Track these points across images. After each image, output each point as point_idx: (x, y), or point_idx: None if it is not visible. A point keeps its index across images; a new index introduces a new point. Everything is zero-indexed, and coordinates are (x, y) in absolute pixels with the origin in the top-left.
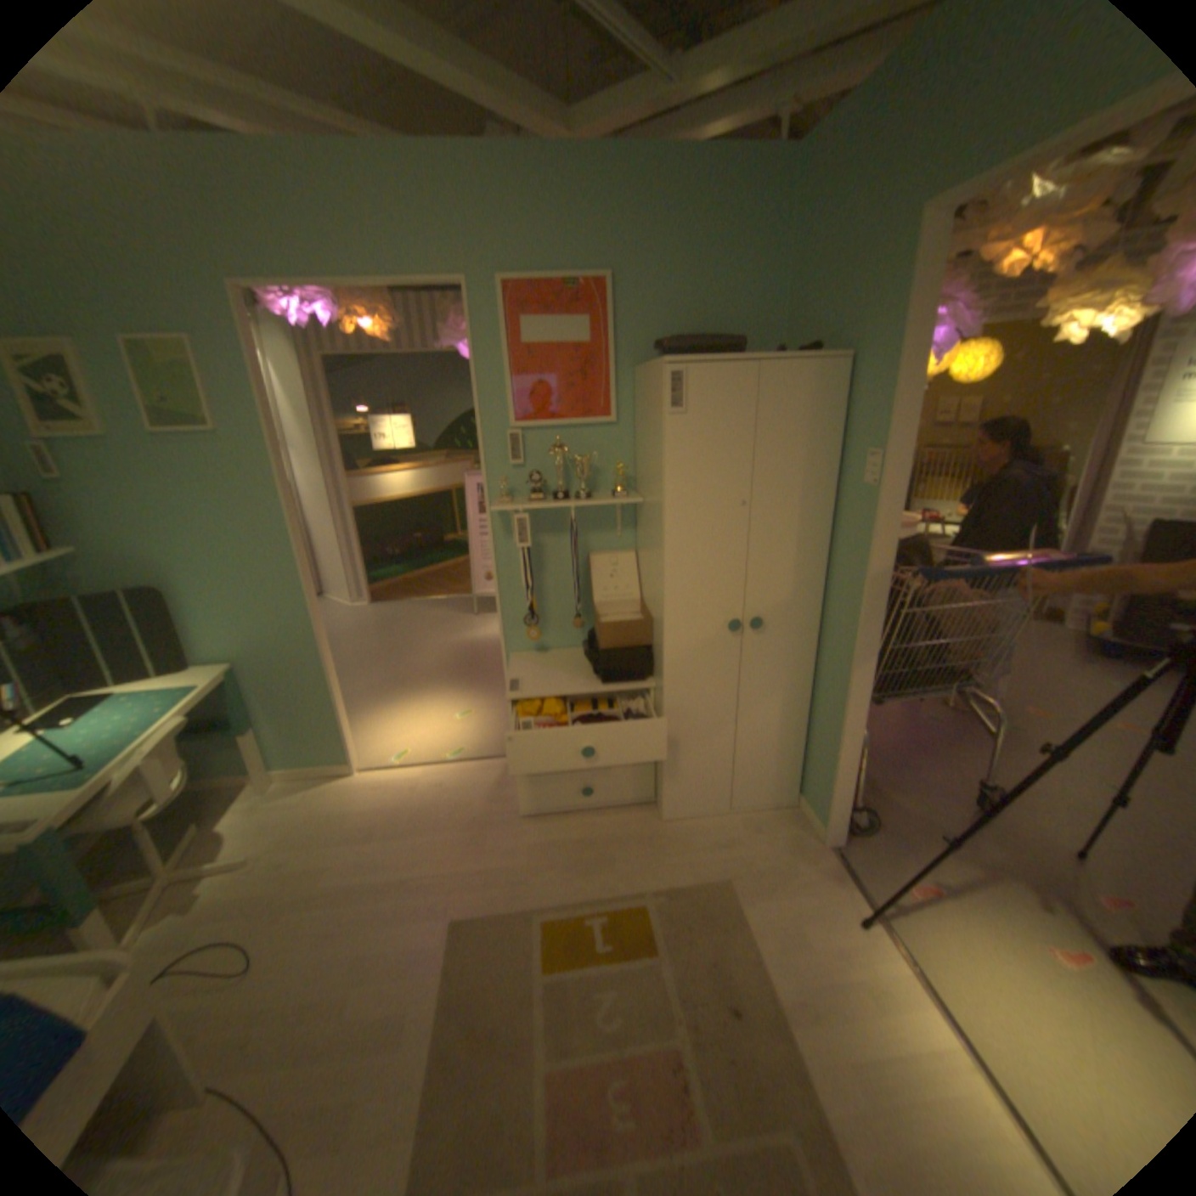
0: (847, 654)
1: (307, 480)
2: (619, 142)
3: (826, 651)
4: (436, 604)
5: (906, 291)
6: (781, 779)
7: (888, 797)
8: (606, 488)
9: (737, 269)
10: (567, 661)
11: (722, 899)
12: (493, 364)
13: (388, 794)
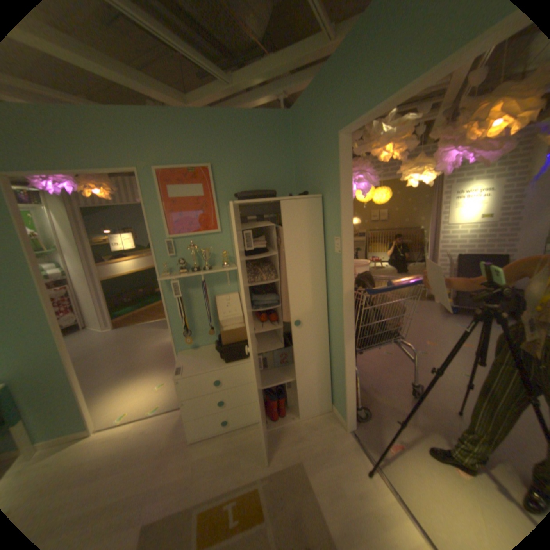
0: (341, 333)
1: (75, 269)
2: (208, 109)
3: (332, 332)
4: (149, 326)
5: (338, 168)
6: (322, 399)
7: (373, 398)
8: (220, 263)
9: (270, 161)
10: (208, 353)
11: (298, 475)
12: (155, 208)
13: (111, 444)
